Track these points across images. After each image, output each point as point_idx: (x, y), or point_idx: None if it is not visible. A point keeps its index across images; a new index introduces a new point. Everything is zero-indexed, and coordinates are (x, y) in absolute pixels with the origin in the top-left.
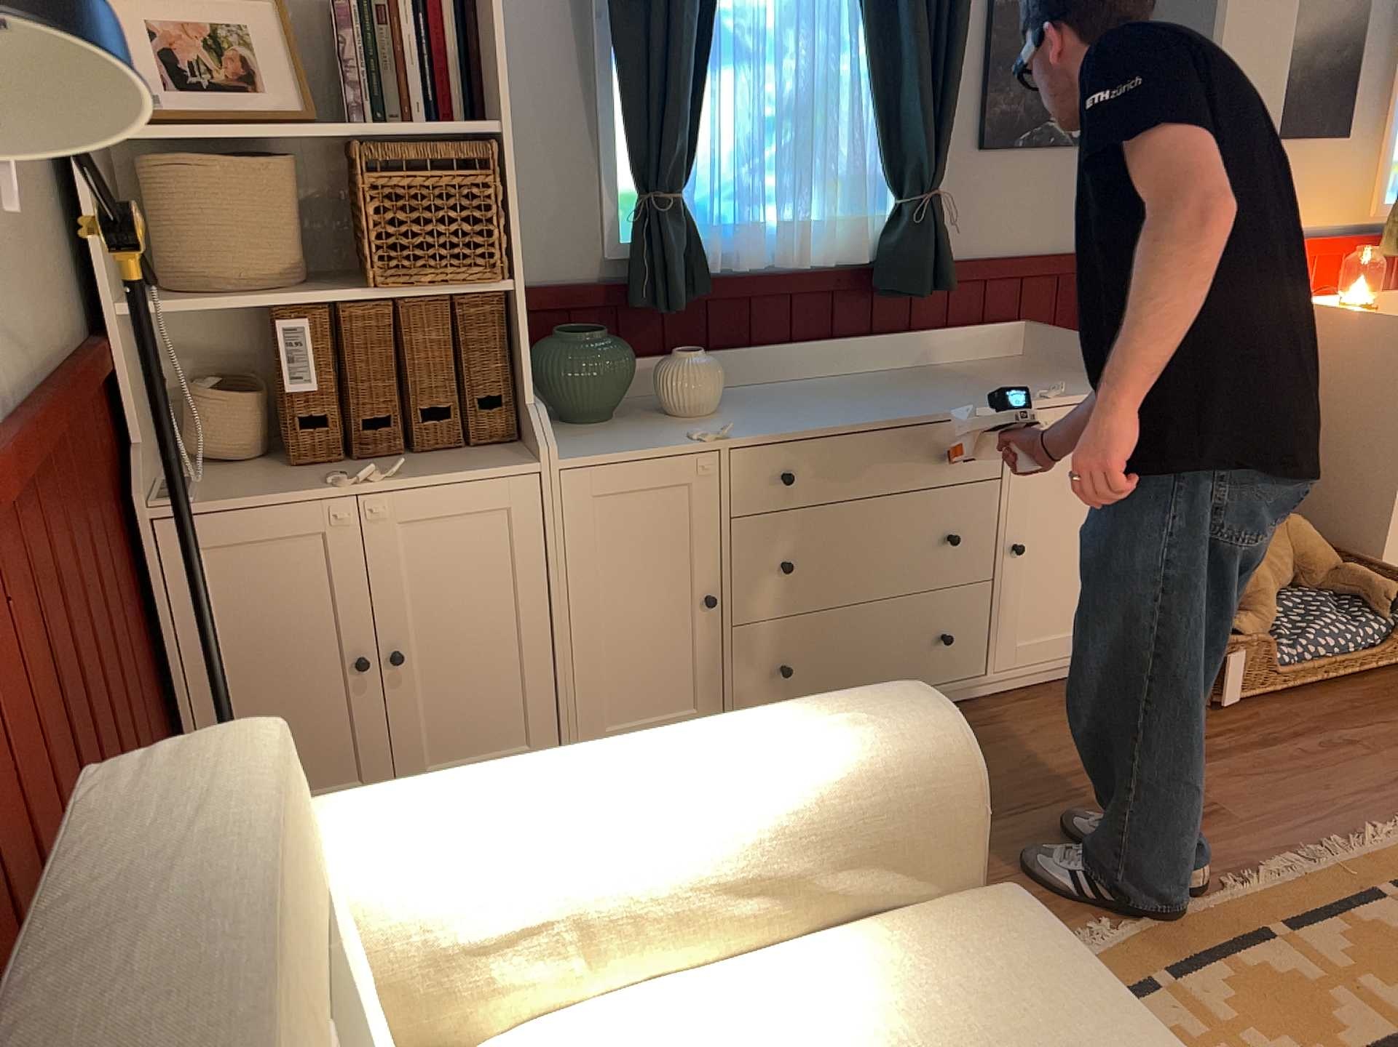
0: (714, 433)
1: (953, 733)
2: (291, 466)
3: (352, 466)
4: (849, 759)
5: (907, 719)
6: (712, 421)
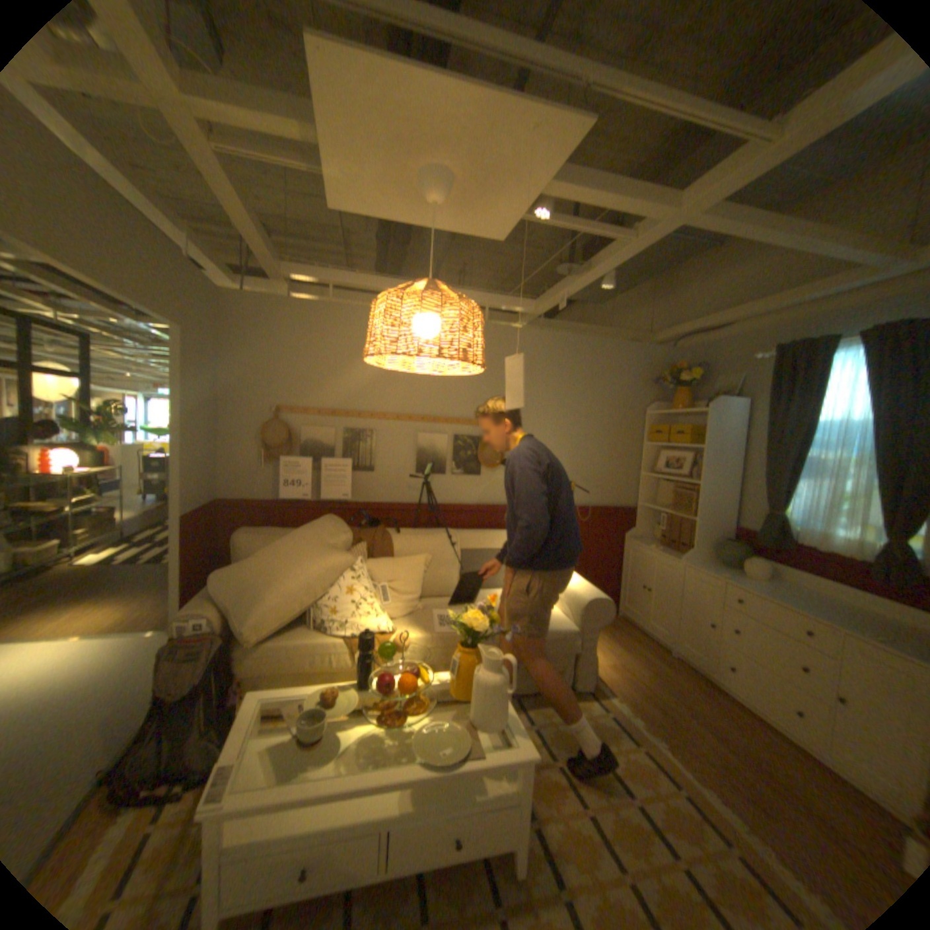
0: (731, 578)
1: (591, 599)
2: (659, 544)
3: (666, 548)
4: (578, 590)
5: (591, 594)
6: (748, 580)
